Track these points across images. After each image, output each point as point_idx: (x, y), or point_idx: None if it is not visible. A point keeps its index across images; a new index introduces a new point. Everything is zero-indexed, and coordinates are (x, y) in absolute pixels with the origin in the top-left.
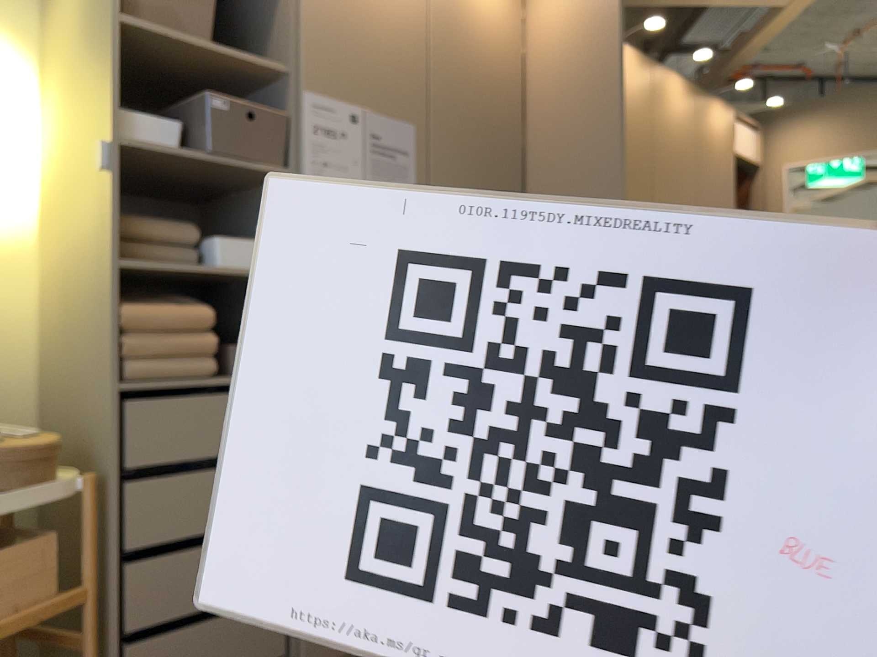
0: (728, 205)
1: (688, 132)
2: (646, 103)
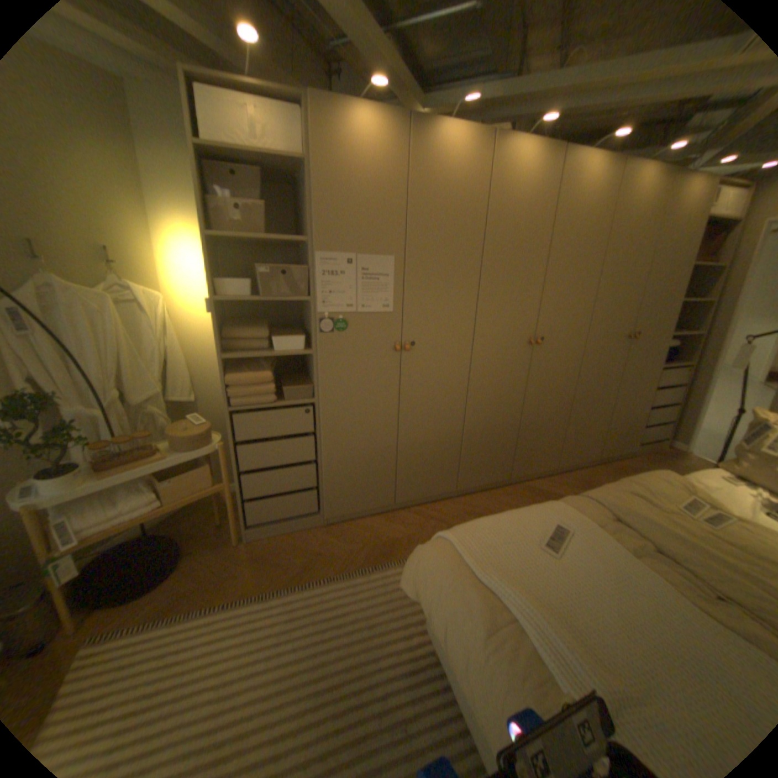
0: (693, 257)
1: (652, 212)
2: (608, 197)
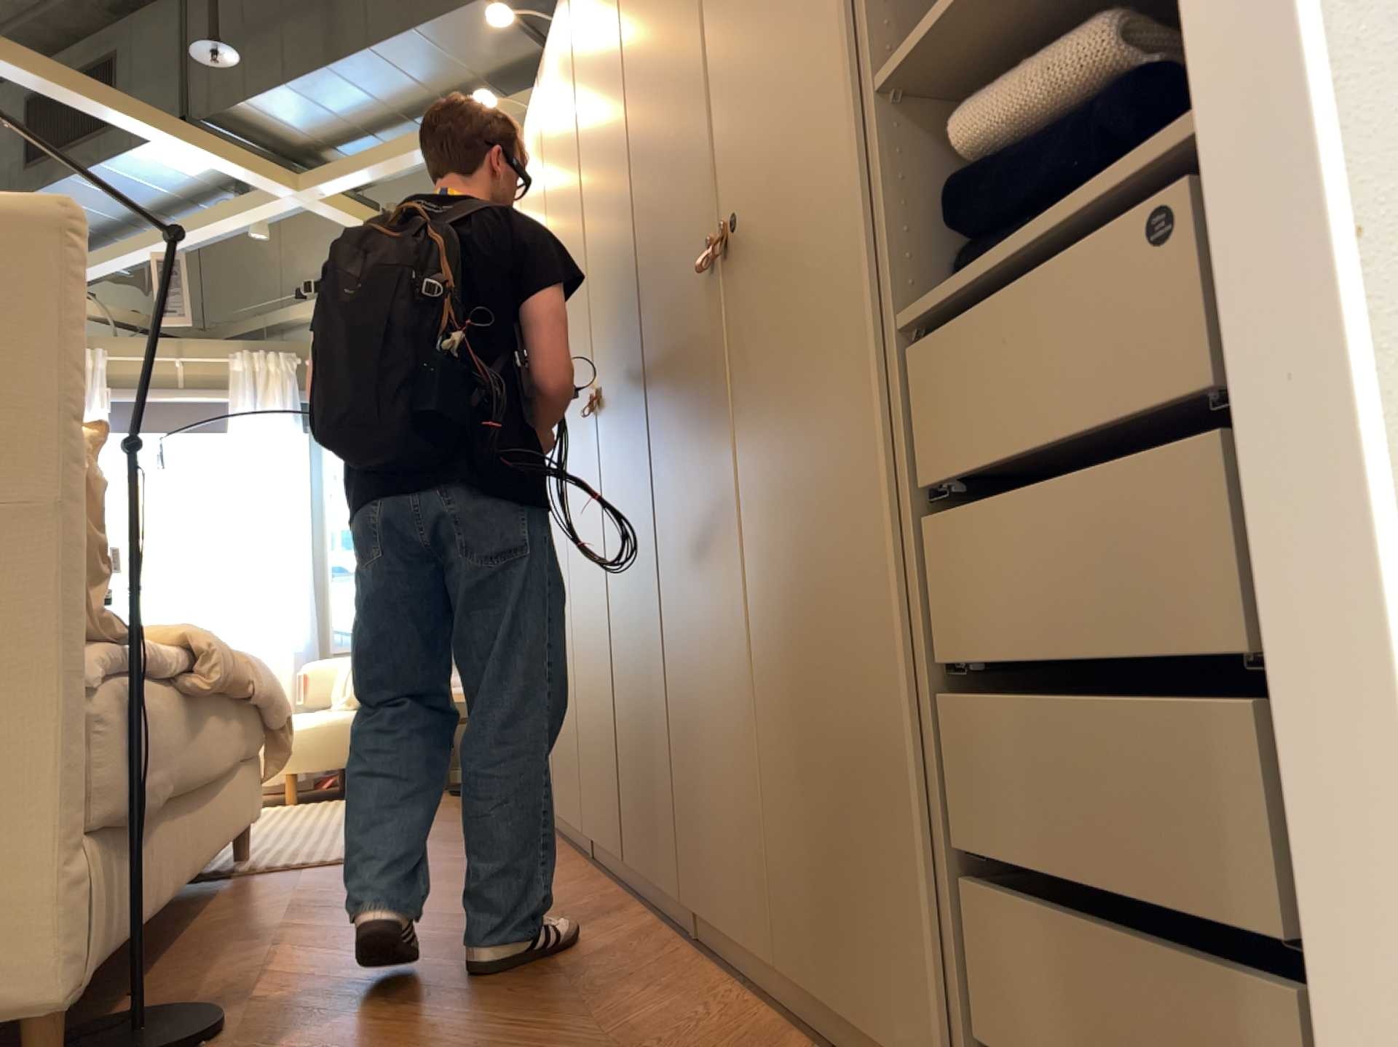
0: None
1: None
2: None
